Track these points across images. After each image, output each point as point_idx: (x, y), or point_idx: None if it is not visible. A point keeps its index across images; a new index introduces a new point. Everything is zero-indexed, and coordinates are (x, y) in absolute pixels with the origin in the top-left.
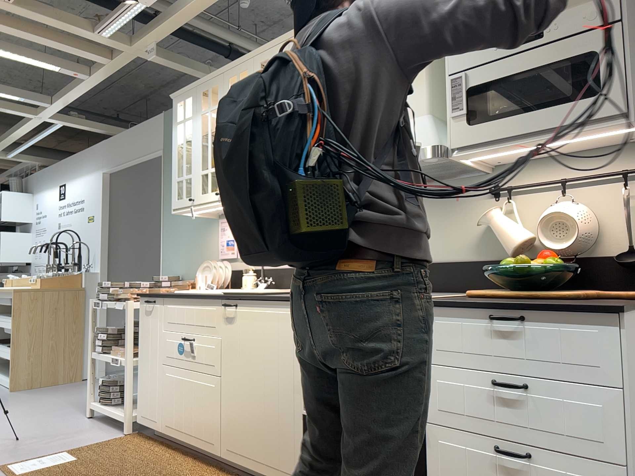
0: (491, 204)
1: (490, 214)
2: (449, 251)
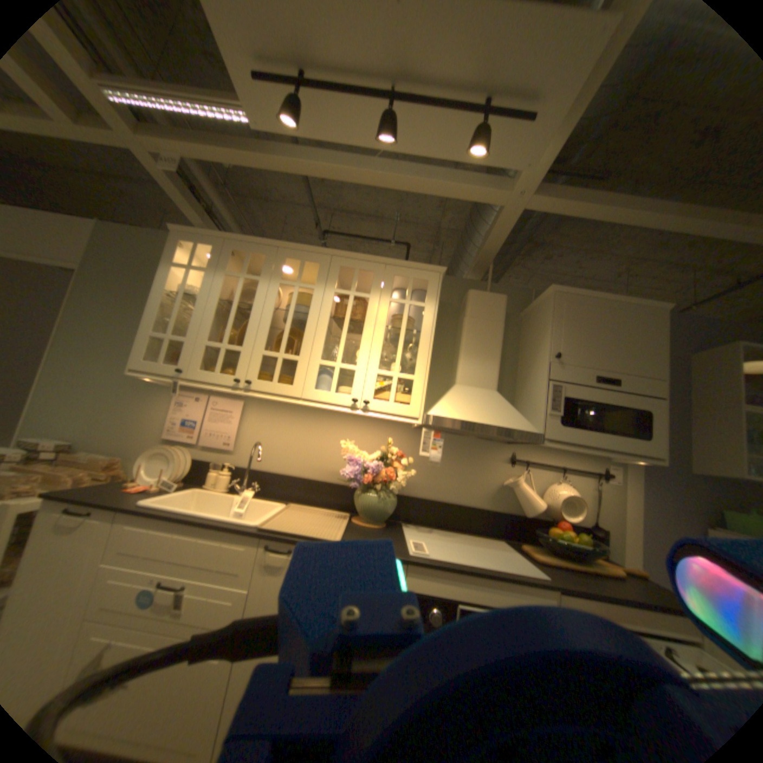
0: (508, 469)
1: (520, 482)
2: (469, 498)
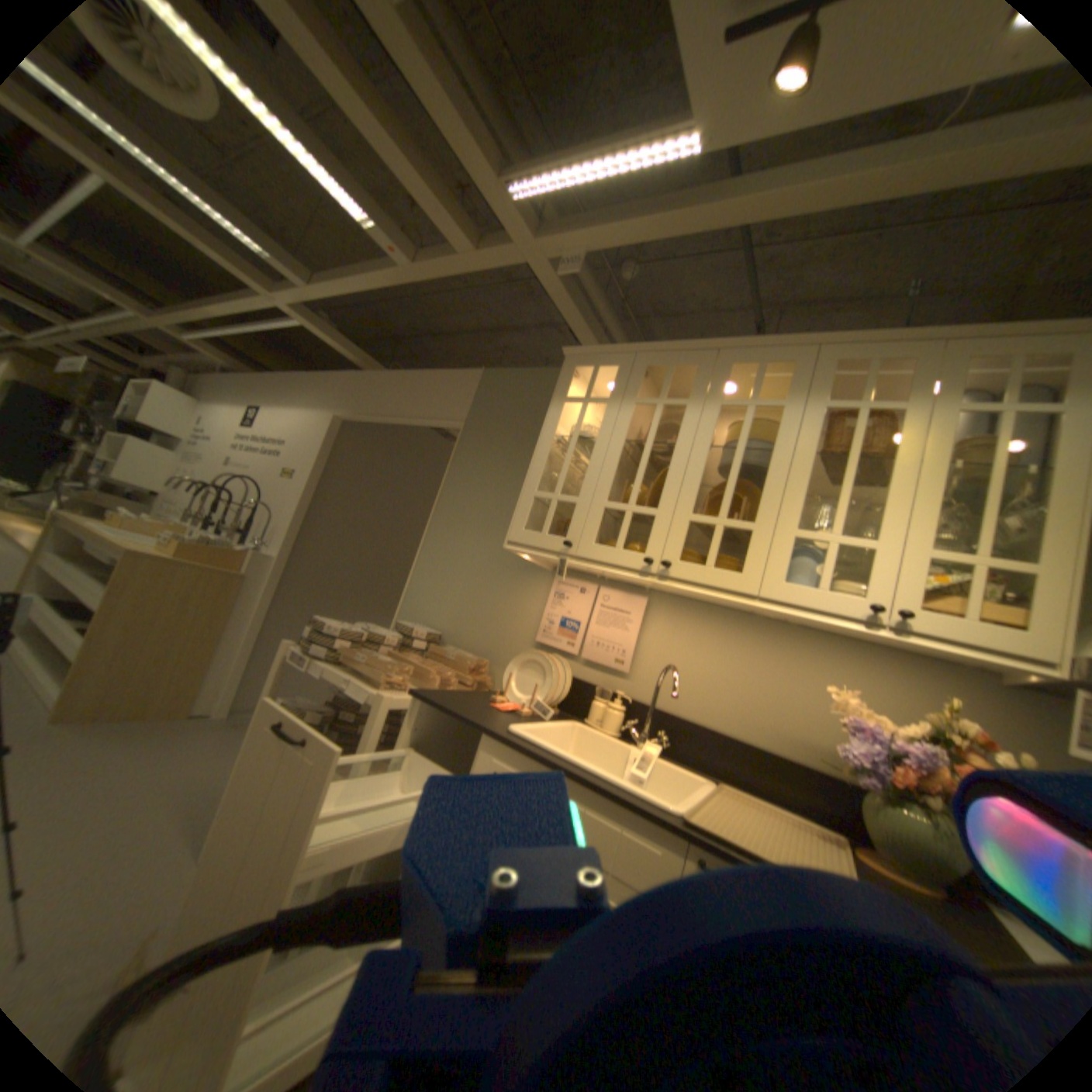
0: None
1: None
2: None
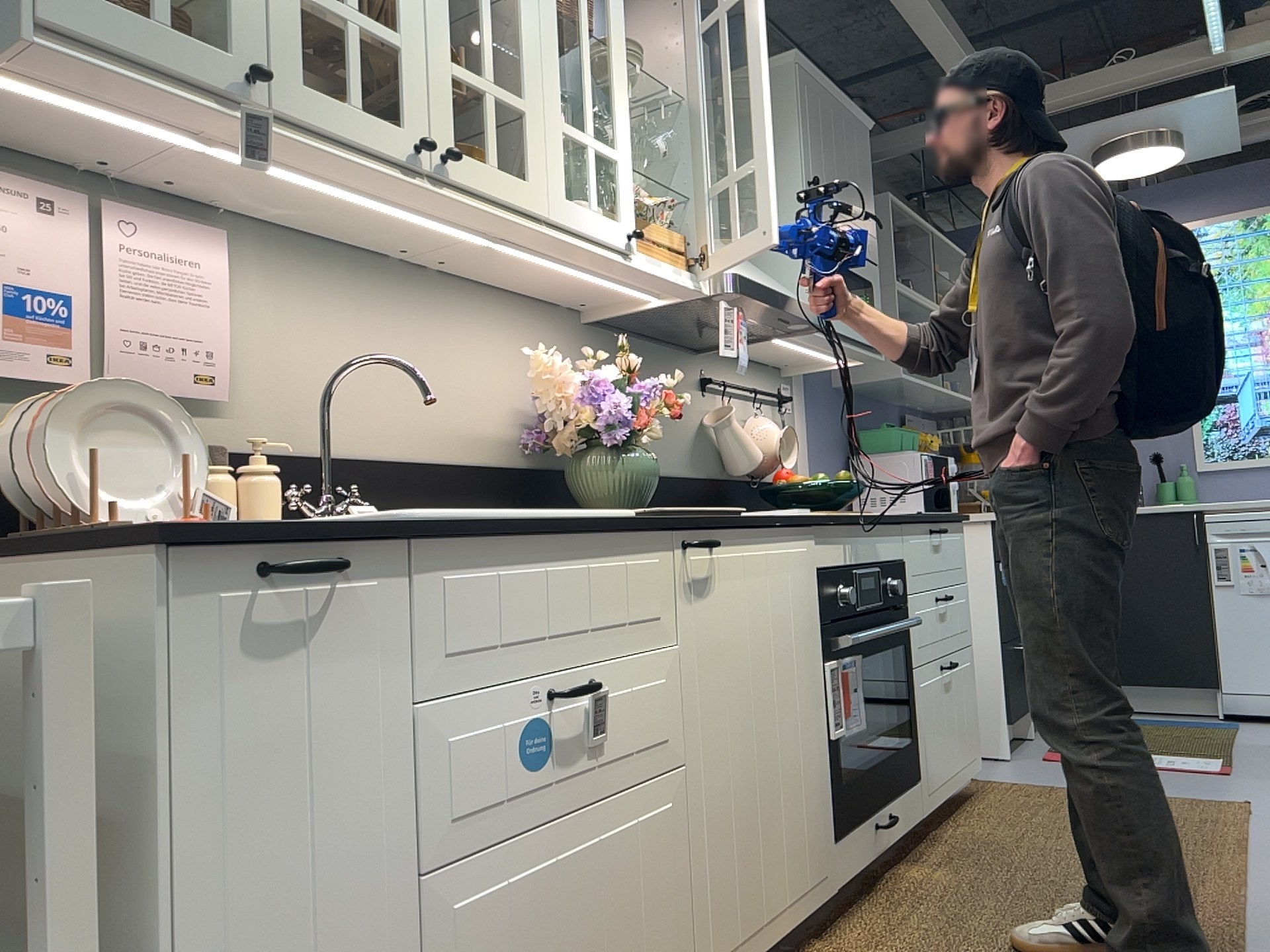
0: (703, 399)
1: (737, 415)
2: (671, 459)
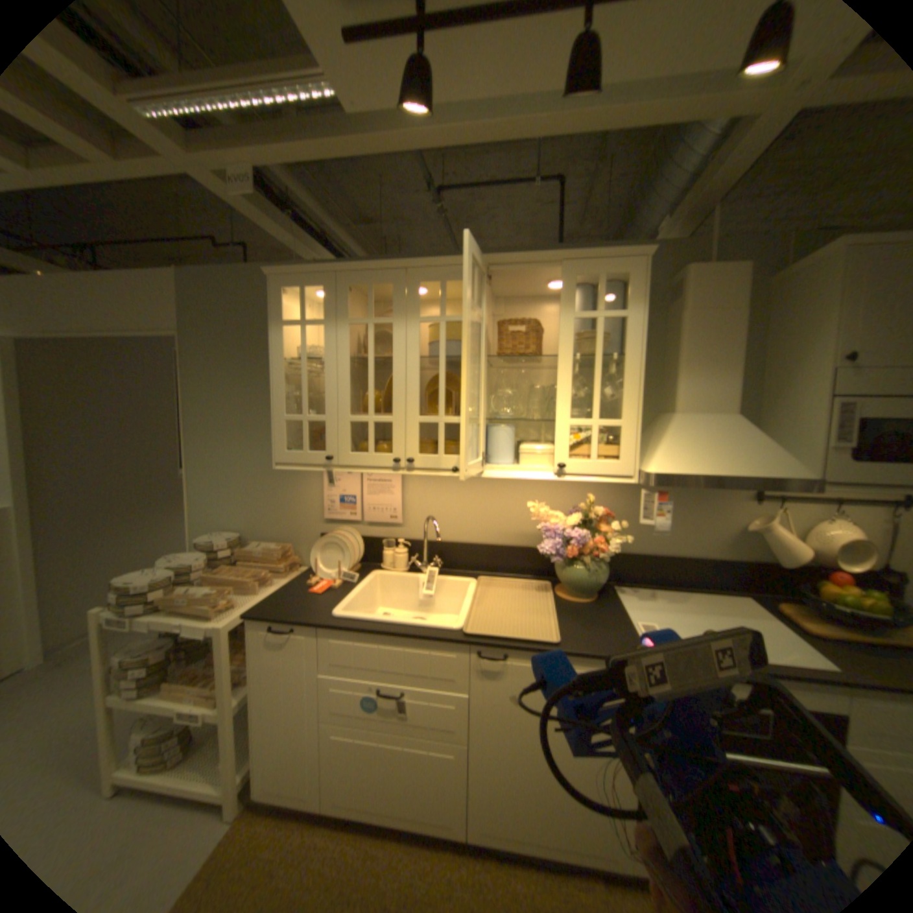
0: (753, 508)
1: (775, 527)
2: (699, 548)
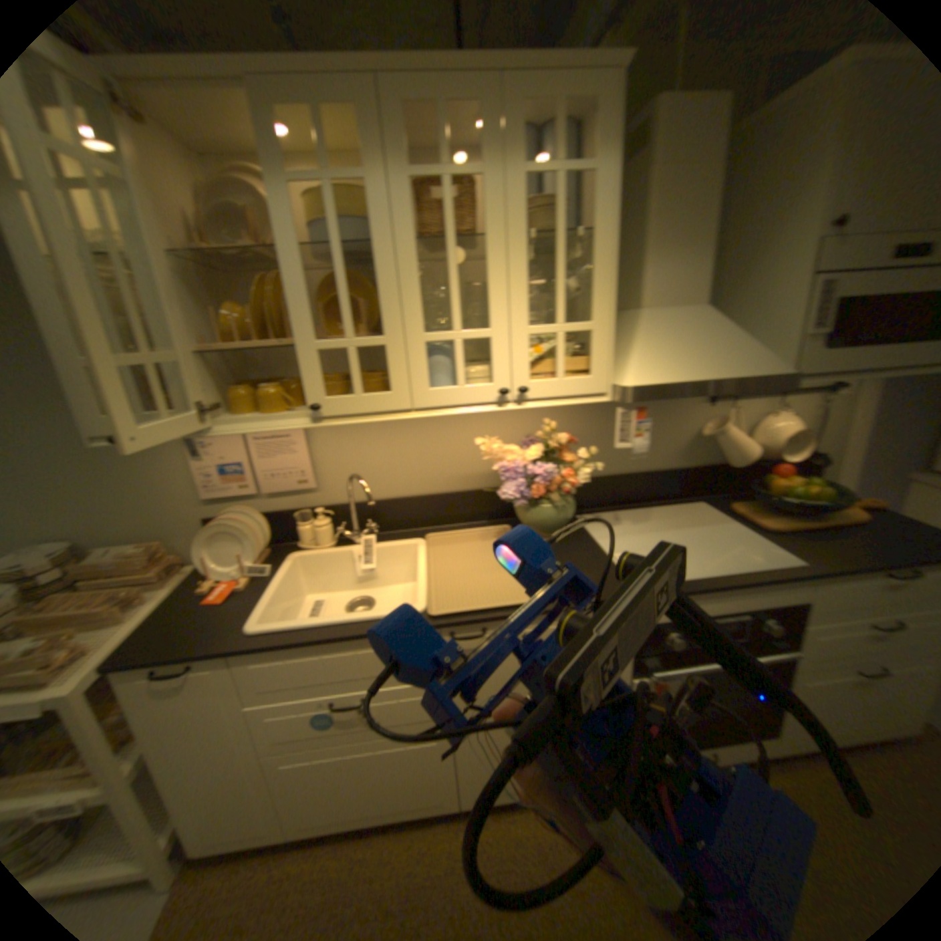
0: (708, 411)
1: (731, 428)
2: (657, 460)
